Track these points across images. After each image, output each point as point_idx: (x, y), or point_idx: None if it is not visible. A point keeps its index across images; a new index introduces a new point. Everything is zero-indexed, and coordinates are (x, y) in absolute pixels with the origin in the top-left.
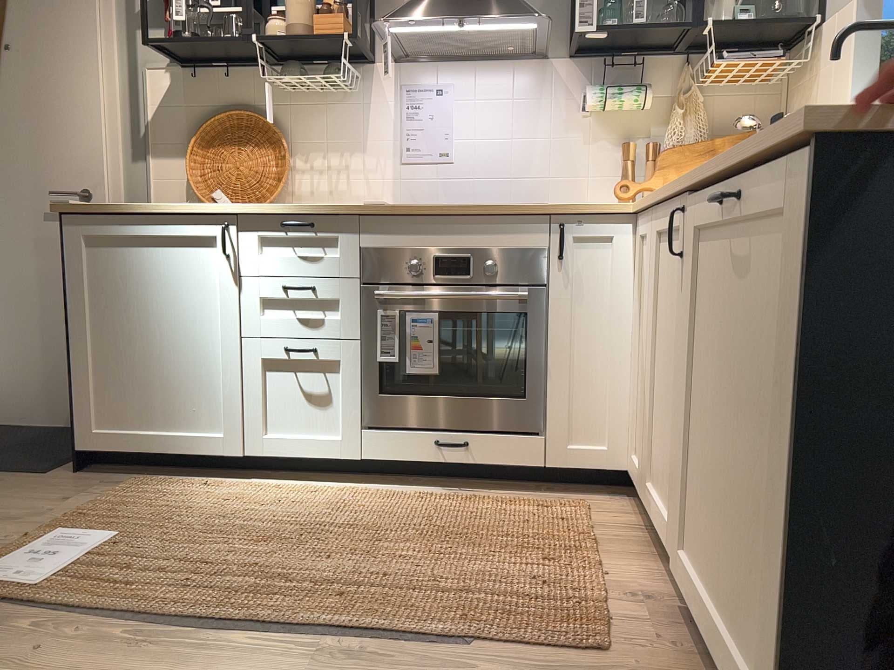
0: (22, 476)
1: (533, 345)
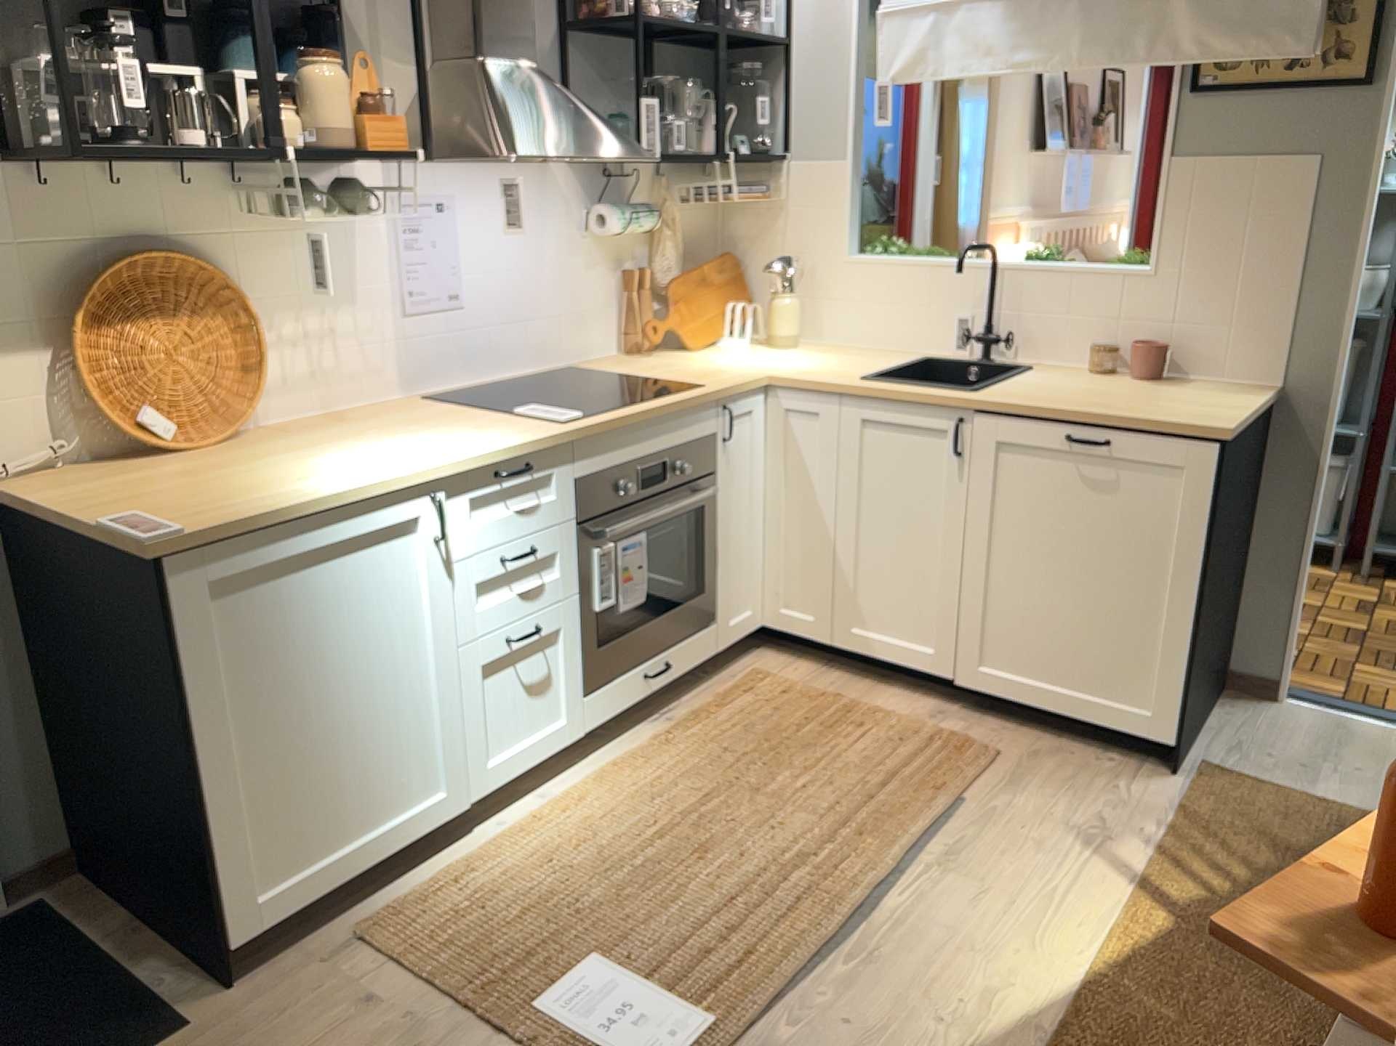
0: None
1: (706, 536)
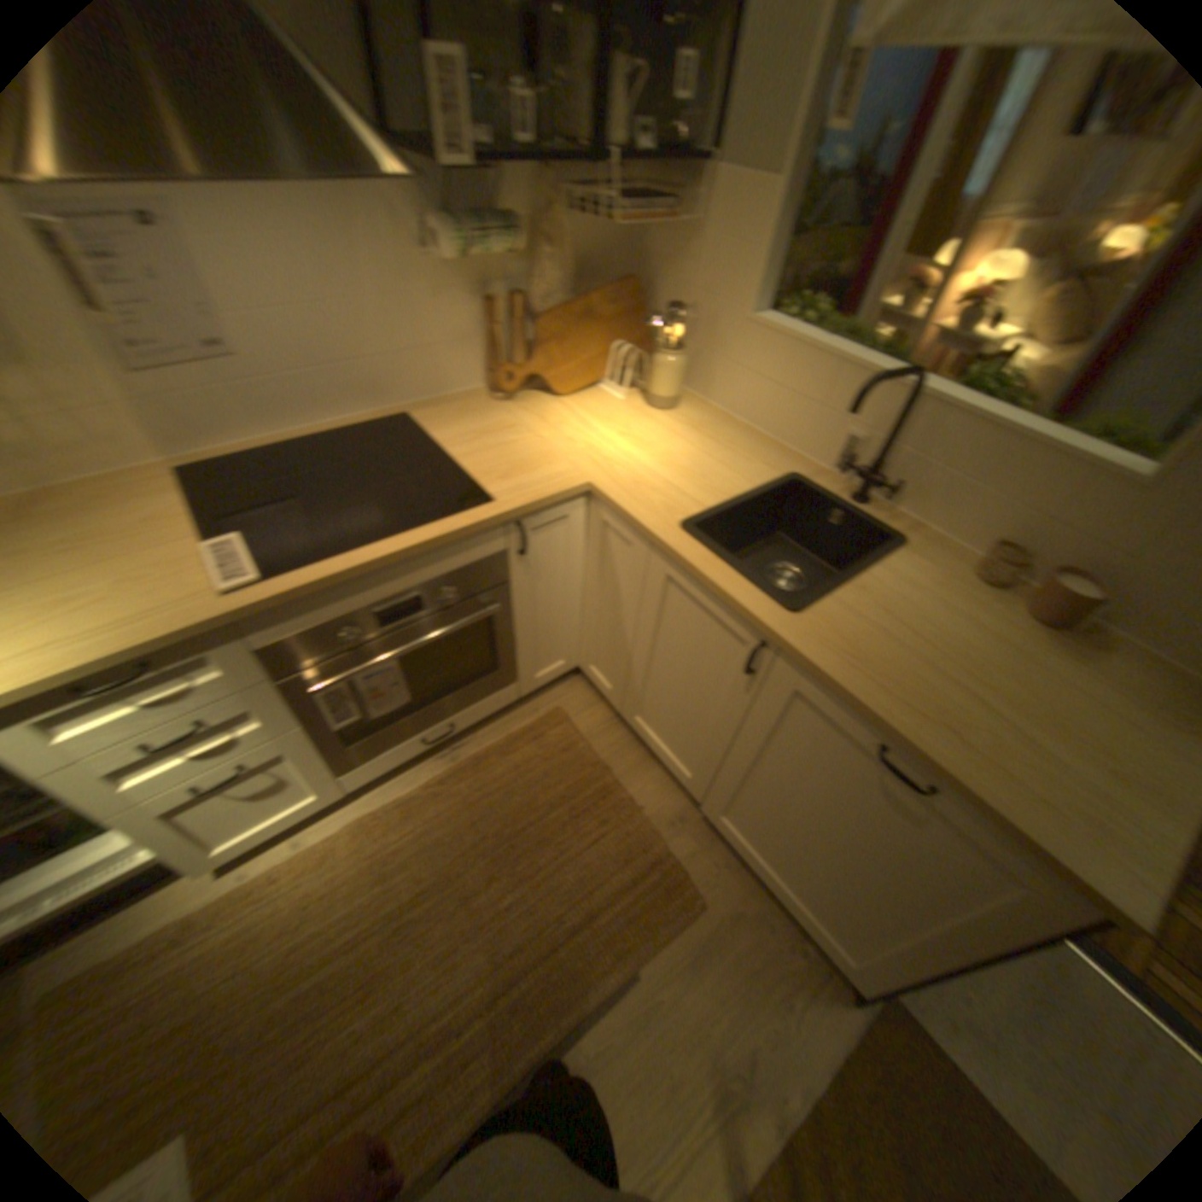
0: None
1: (499, 630)
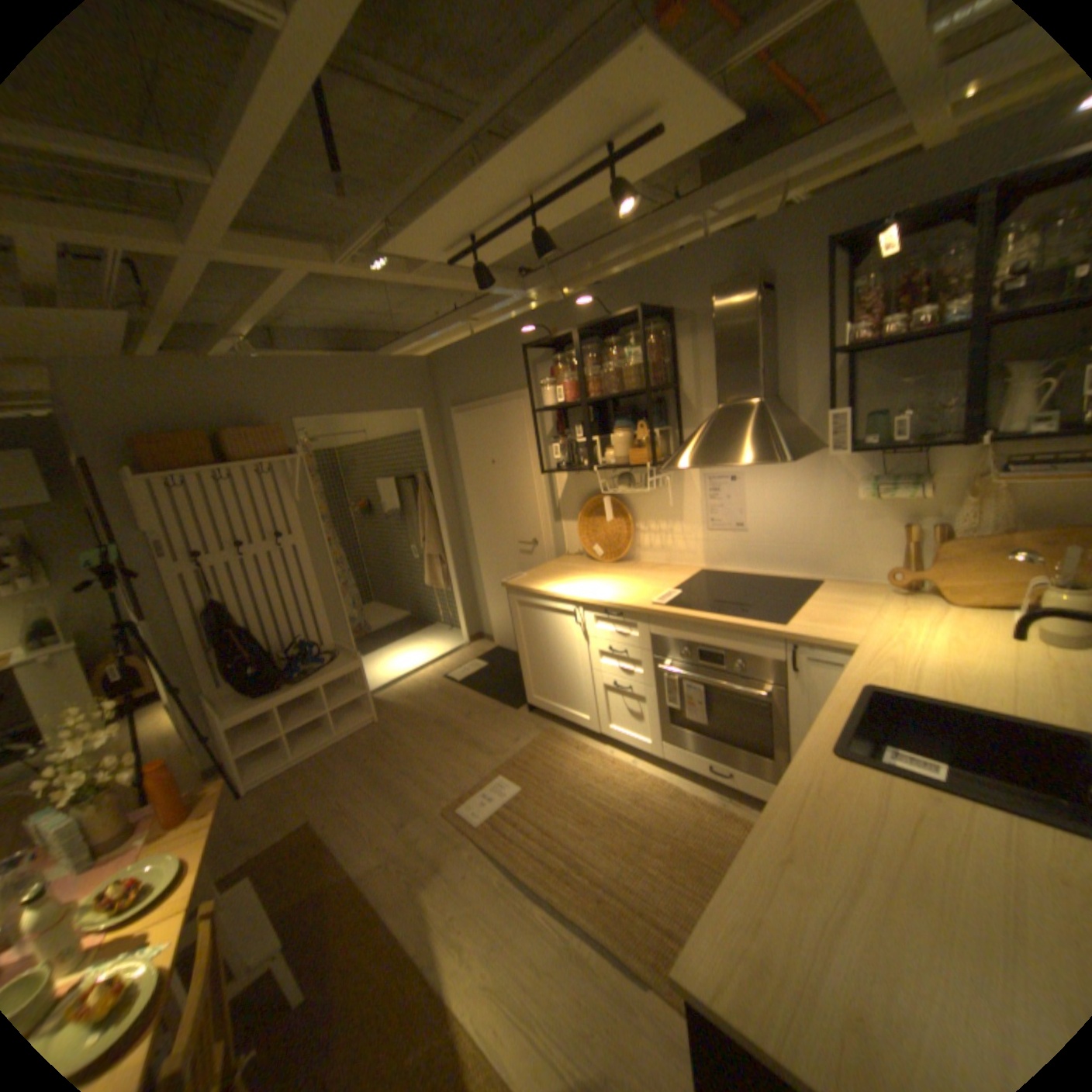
0: (508, 708)
1: (776, 725)
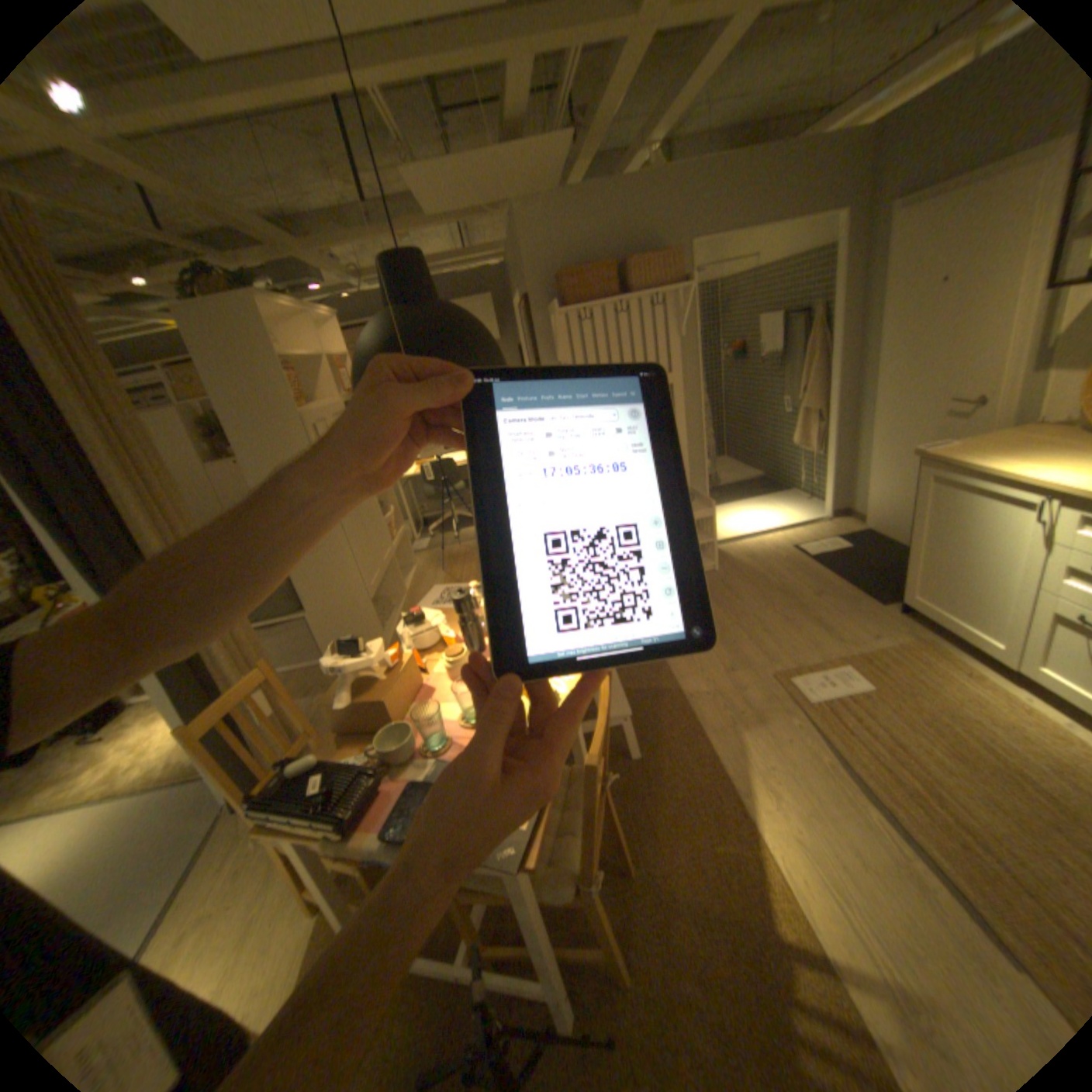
0: (873, 600)
1: None
